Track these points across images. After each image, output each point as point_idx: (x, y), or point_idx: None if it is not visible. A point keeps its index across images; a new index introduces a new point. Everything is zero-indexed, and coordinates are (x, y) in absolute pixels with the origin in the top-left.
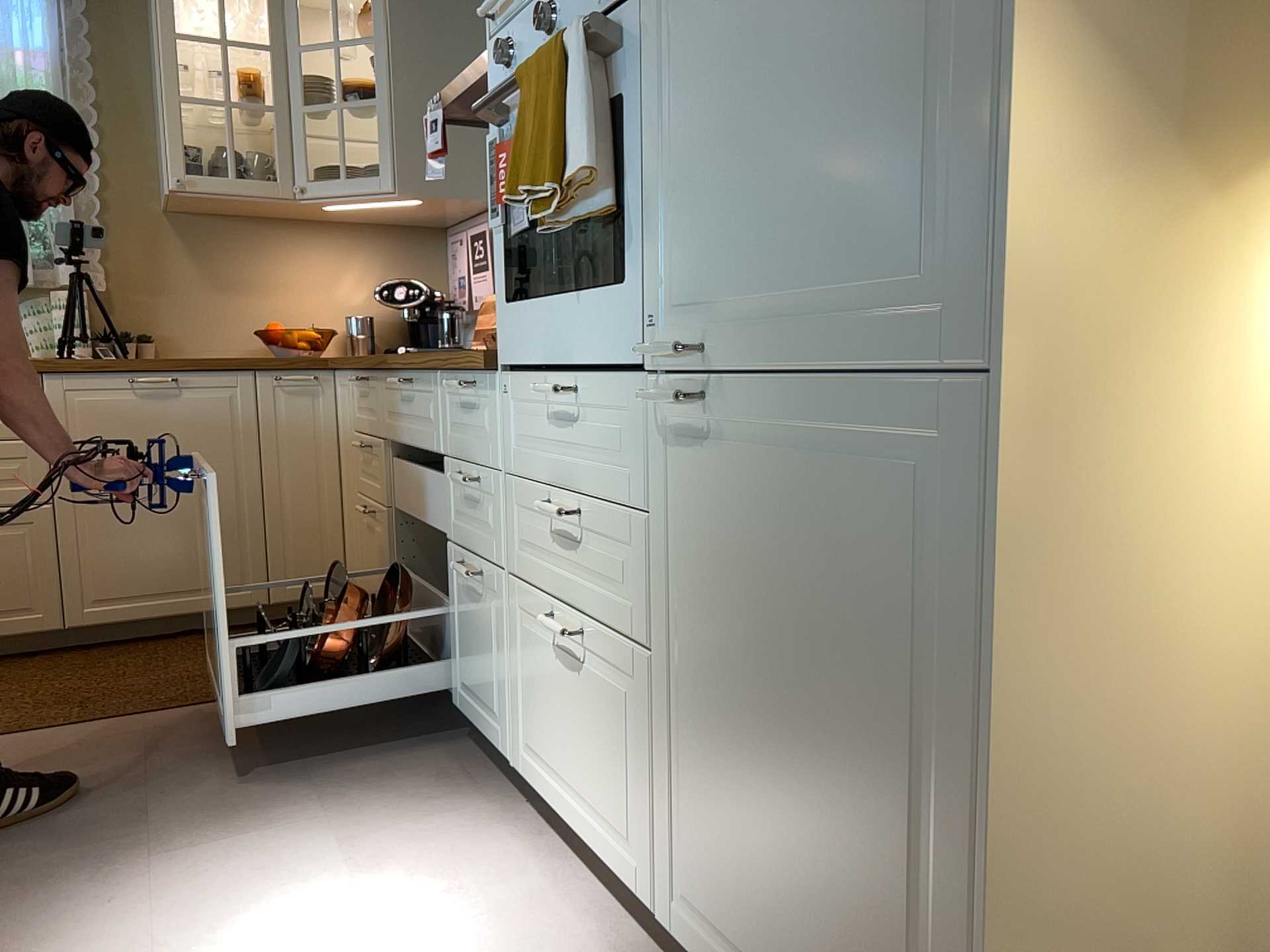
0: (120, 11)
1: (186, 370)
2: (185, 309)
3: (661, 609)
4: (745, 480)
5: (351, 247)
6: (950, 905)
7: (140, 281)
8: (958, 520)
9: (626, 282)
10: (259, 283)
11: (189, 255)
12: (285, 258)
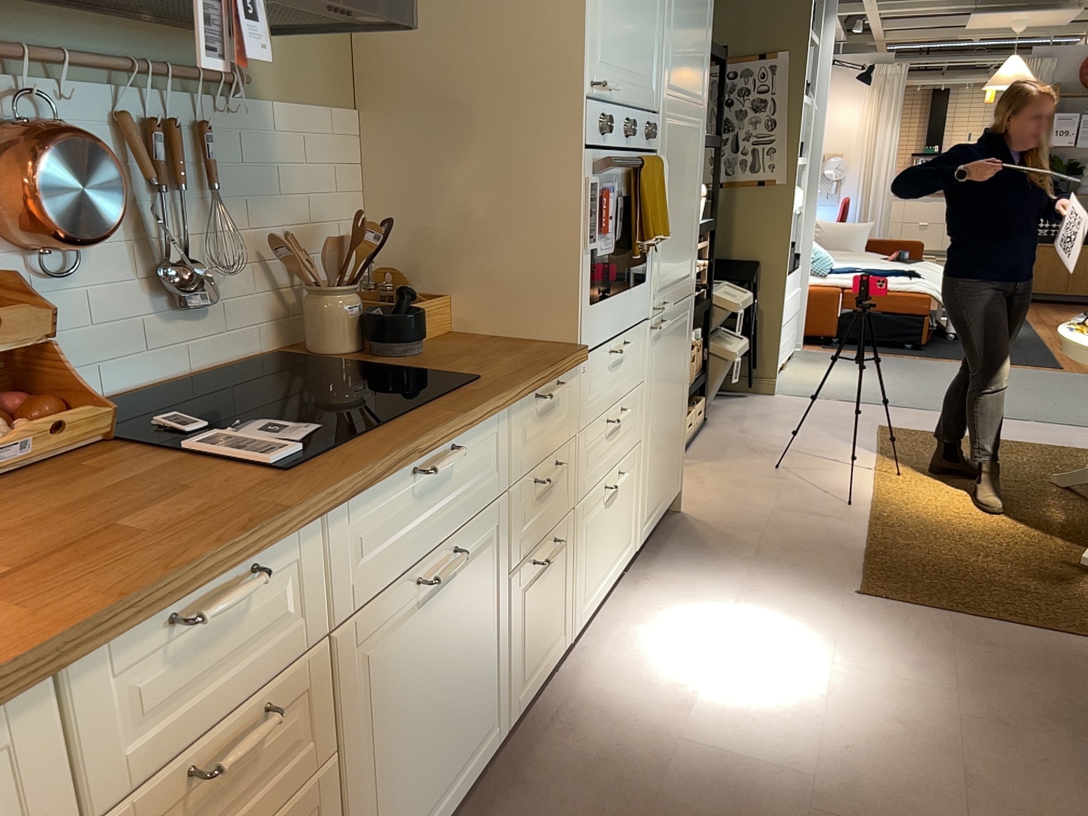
0: None
1: None
2: None
3: (643, 416)
4: (665, 343)
5: None
6: (681, 416)
7: None
8: (687, 327)
9: (642, 282)
10: None
11: None
12: None
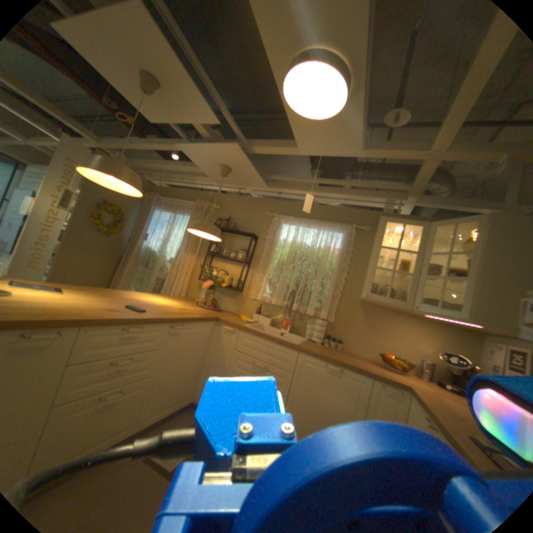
0: (365, 239)
1: (347, 369)
2: (356, 336)
3: None
4: None
5: (432, 332)
6: None
7: (345, 322)
8: None
9: None
10: (387, 335)
11: (364, 318)
12: (400, 328)
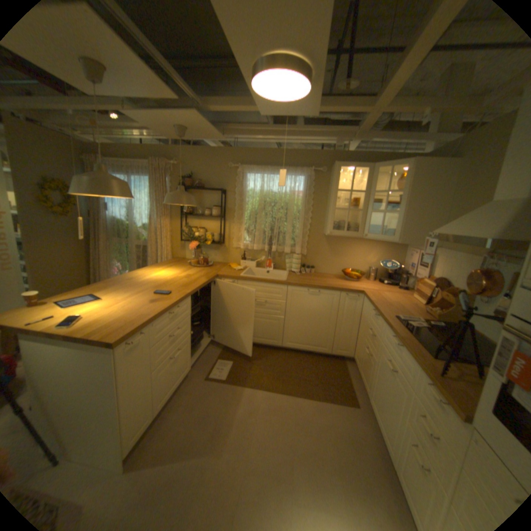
0: (322, 178)
1: (322, 289)
2: (324, 260)
3: None
4: None
5: (375, 246)
6: None
7: (314, 252)
8: None
9: None
10: (345, 254)
11: (327, 245)
12: (354, 248)
